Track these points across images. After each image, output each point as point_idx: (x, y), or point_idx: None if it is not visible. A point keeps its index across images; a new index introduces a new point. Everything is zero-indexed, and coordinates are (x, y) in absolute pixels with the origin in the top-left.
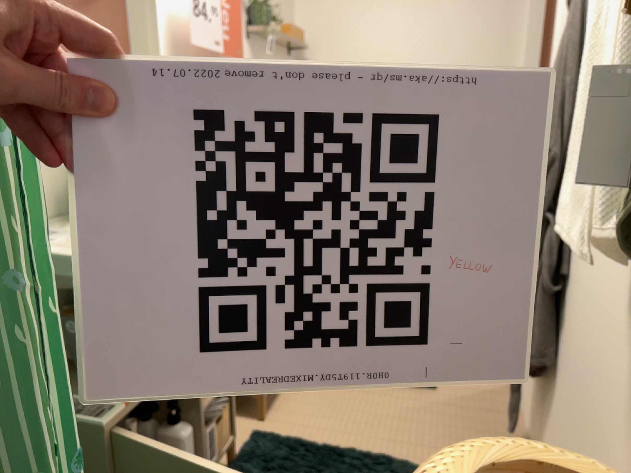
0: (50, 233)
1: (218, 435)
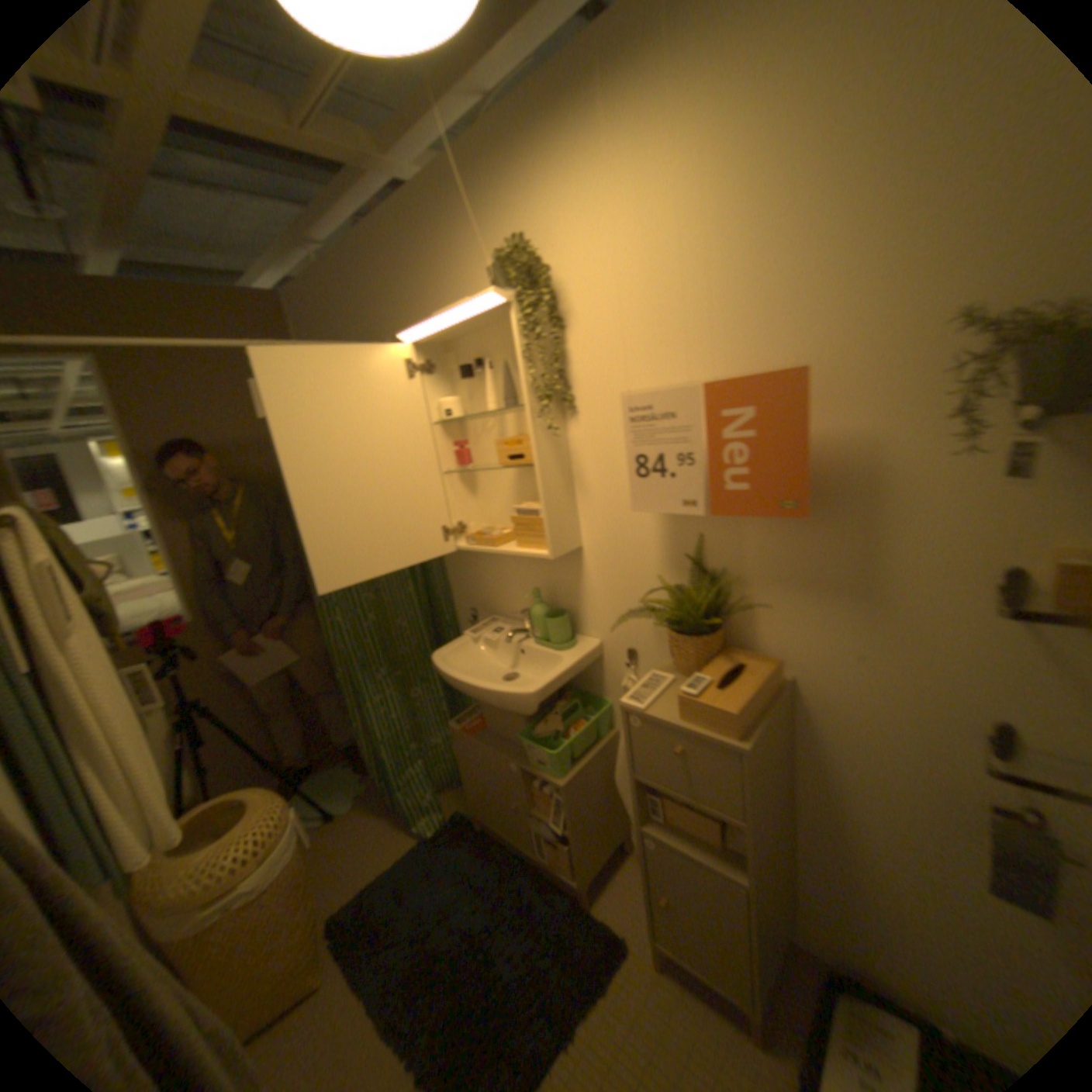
0: (489, 629)
1: (547, 854)
